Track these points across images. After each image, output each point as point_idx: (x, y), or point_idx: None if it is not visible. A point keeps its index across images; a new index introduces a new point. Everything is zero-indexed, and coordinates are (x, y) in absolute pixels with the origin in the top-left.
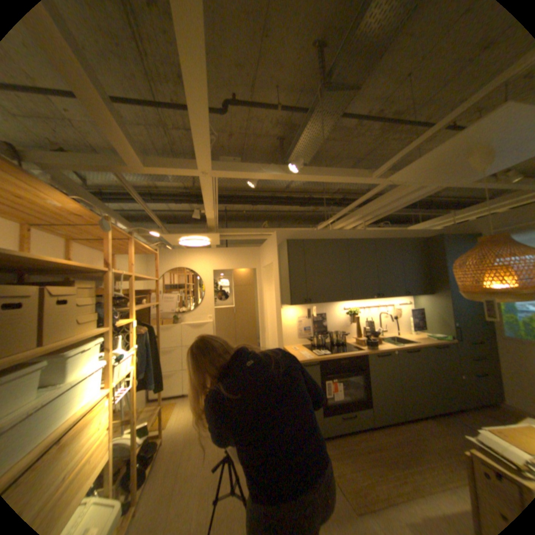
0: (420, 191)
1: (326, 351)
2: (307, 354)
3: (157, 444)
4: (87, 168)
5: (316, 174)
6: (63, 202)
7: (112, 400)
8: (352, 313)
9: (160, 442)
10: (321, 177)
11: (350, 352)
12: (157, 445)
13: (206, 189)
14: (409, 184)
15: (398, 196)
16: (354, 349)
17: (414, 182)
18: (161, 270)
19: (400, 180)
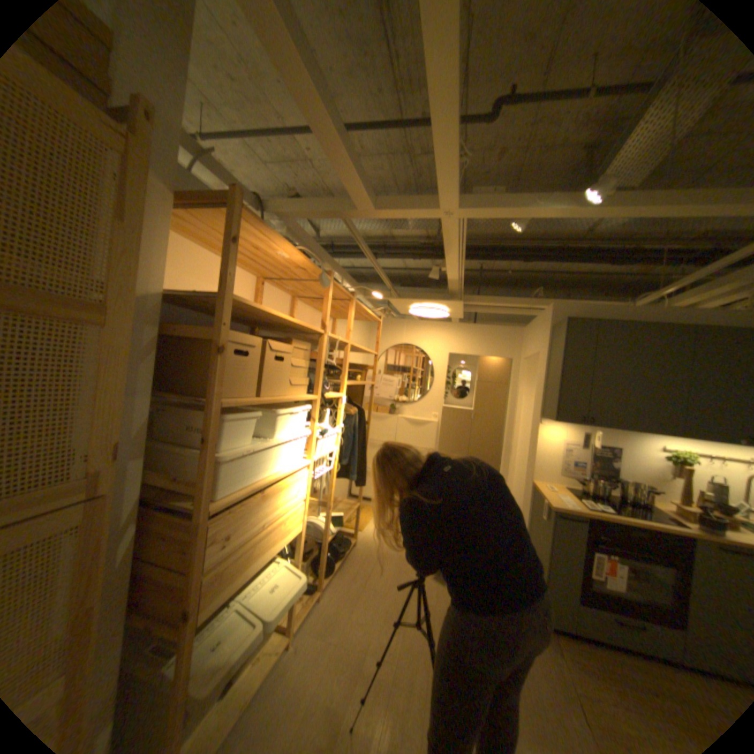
0: None
1: (608, 508)
2: (571, 502)
3: (351, 543)
4: (317, 215)
5: (639, 203)
6: (289, 254)
7: (311, 475)
8: (680, 460)
9: (354, 542)
10: (651, 209)
11: (657, 522)
12: (351, 545)
13: (448, 236)
14: None
15: None
16: (667, 521)
17: None
18: (385, 345)
19: None
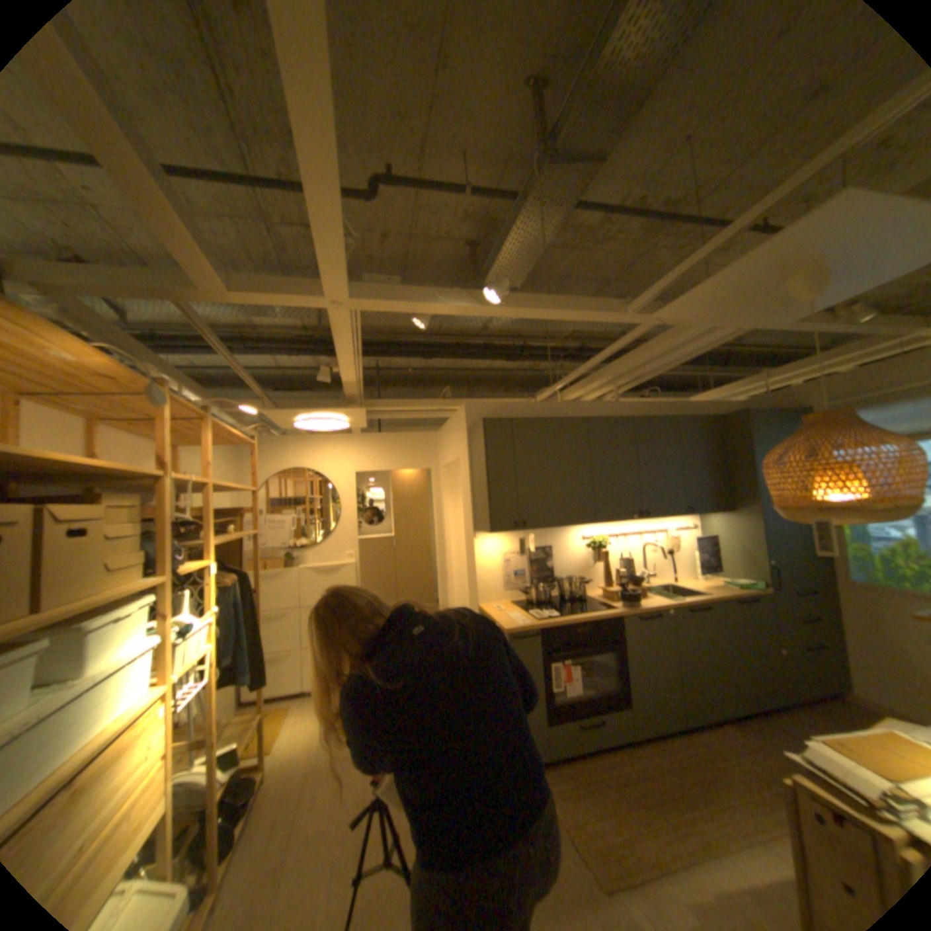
0: (709, 336)
1: (553, 612)
2: (520, 618)
3: (256, 781)
4: (125, 292)
5: (531, 307)
6: (80, 355)
7: (171, 706)
8: (597, 545)
9: (260, 777)
10: (541, 312)
11: (593, 612)
12: (256, 784)
13: (340, 330)
14: (691, 325)
15: (672, 345)
16: (599, 608)
17: (697, 320)
18: (264, 473)
19: (674, 318)
